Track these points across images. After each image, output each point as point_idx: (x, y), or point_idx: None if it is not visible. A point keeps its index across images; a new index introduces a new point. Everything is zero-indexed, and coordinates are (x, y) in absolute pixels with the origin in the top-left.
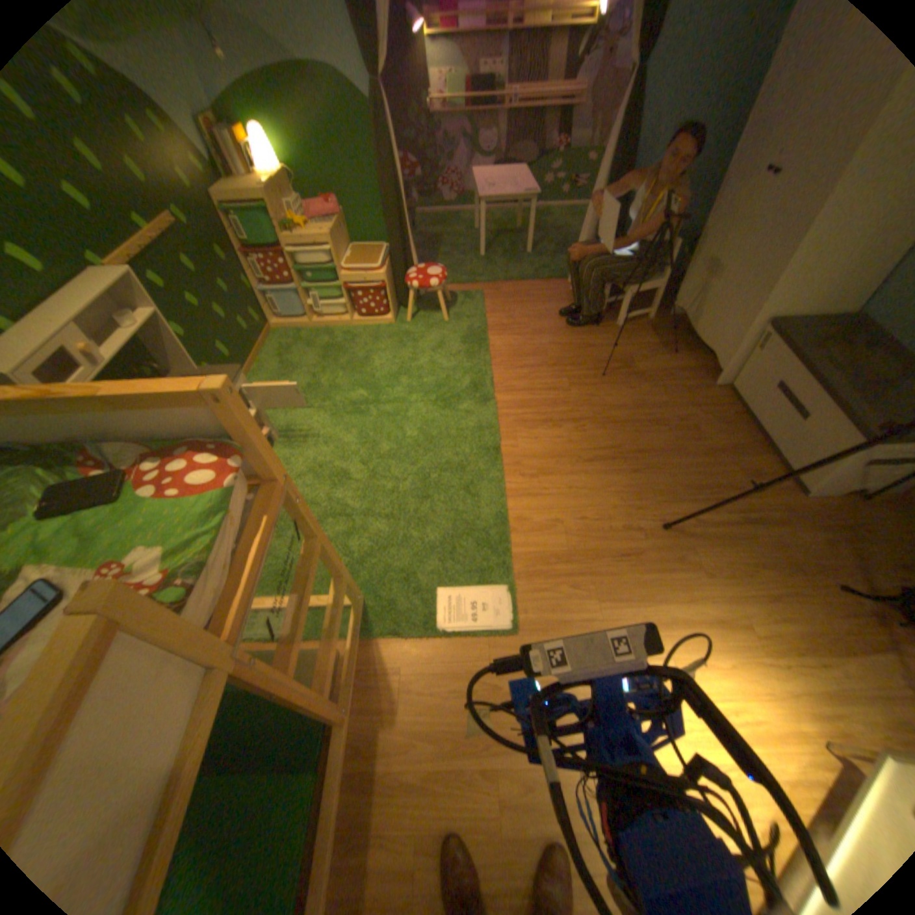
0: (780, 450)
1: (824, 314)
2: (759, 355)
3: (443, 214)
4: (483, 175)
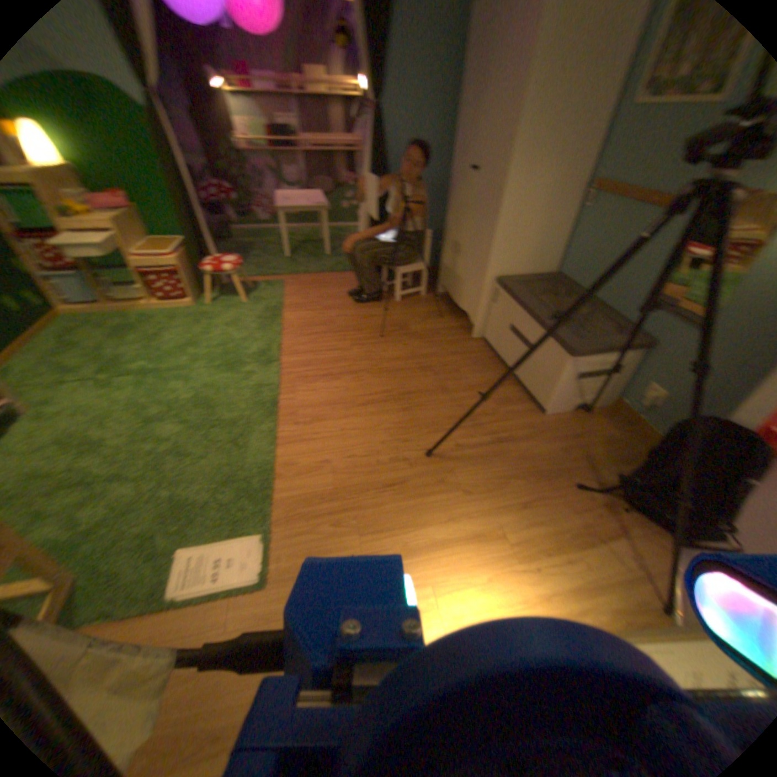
0: (517, 380)
1: (531, 274)
2: (491, 307)
3: (255, 229)
4: (280, 194)
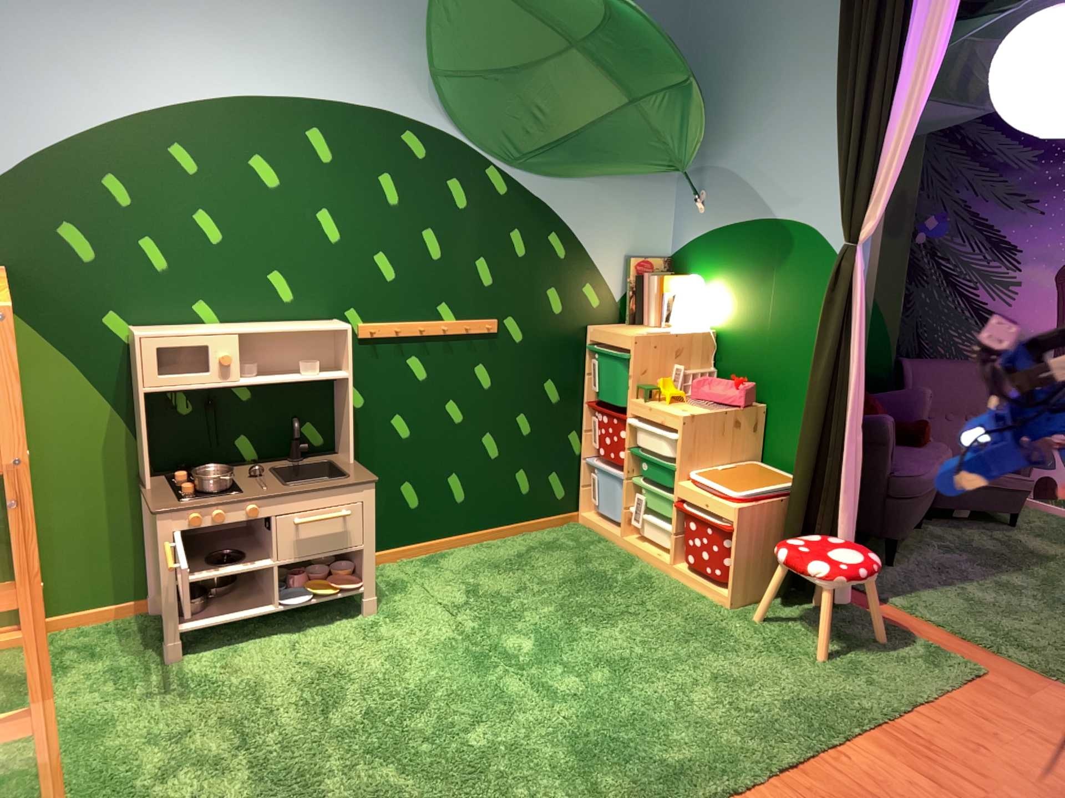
0: None
1: None
2: None
3: None
4: None
